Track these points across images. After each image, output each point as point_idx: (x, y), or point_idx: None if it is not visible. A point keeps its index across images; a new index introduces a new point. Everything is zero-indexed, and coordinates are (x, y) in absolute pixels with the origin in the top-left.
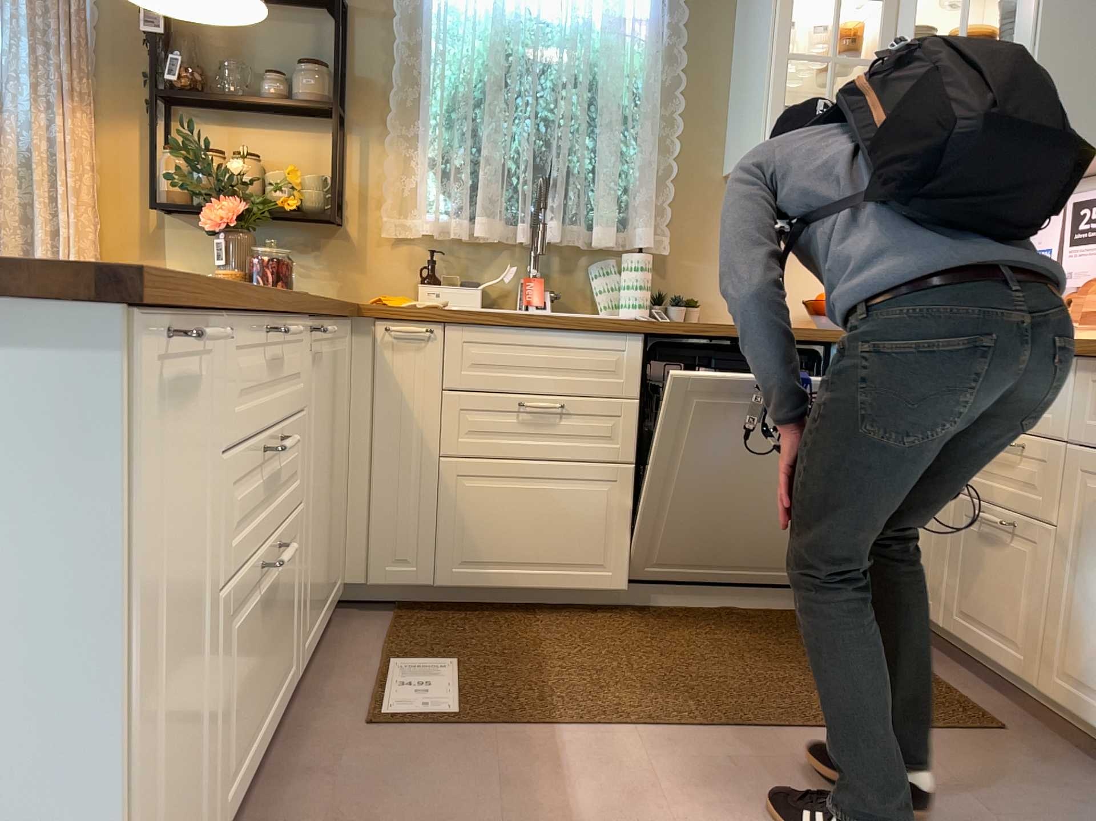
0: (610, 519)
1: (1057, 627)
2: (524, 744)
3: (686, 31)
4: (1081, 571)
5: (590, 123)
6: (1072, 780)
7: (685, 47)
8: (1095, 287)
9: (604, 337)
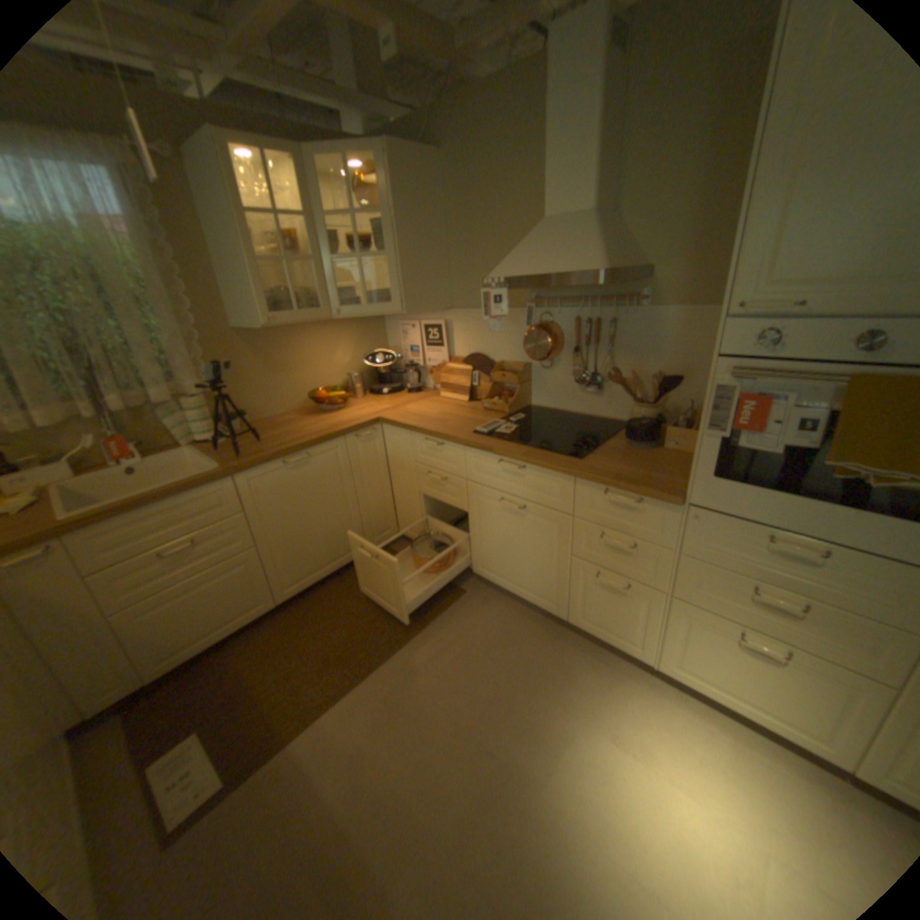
0: (250, 582)
1: (475, 549)
2: (276, 774)
3: (157, 226)
4: (481, 529)
5: (104, 311)
6: (494, 607)
7: (162, 239)
8: (441, 369)
9: (202, 491)
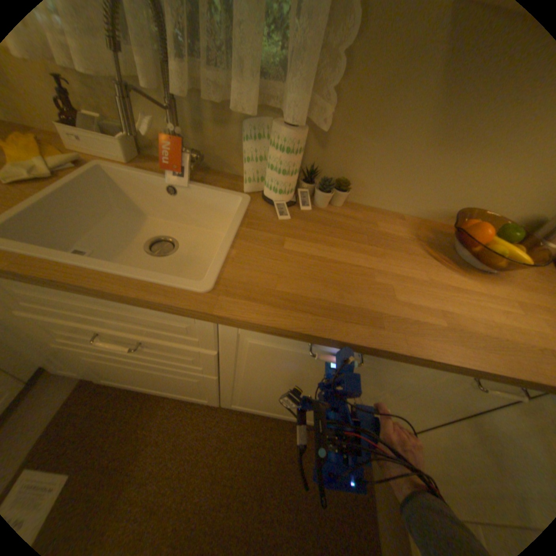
0: (201, 391)
1: None
2: None
3: None
4: None
5: None
6: None
7: None
8: None
9: (165, 313)
